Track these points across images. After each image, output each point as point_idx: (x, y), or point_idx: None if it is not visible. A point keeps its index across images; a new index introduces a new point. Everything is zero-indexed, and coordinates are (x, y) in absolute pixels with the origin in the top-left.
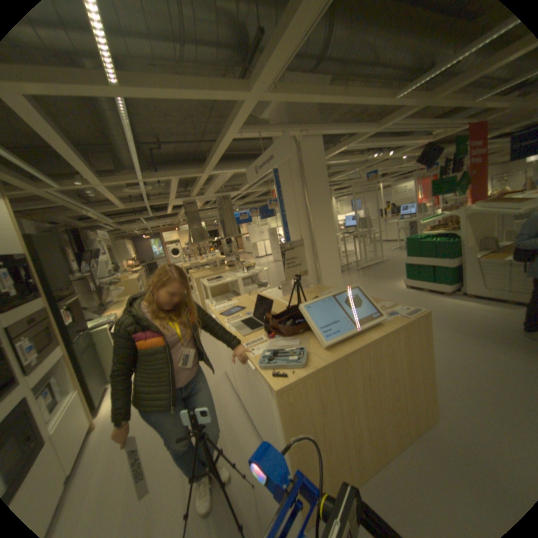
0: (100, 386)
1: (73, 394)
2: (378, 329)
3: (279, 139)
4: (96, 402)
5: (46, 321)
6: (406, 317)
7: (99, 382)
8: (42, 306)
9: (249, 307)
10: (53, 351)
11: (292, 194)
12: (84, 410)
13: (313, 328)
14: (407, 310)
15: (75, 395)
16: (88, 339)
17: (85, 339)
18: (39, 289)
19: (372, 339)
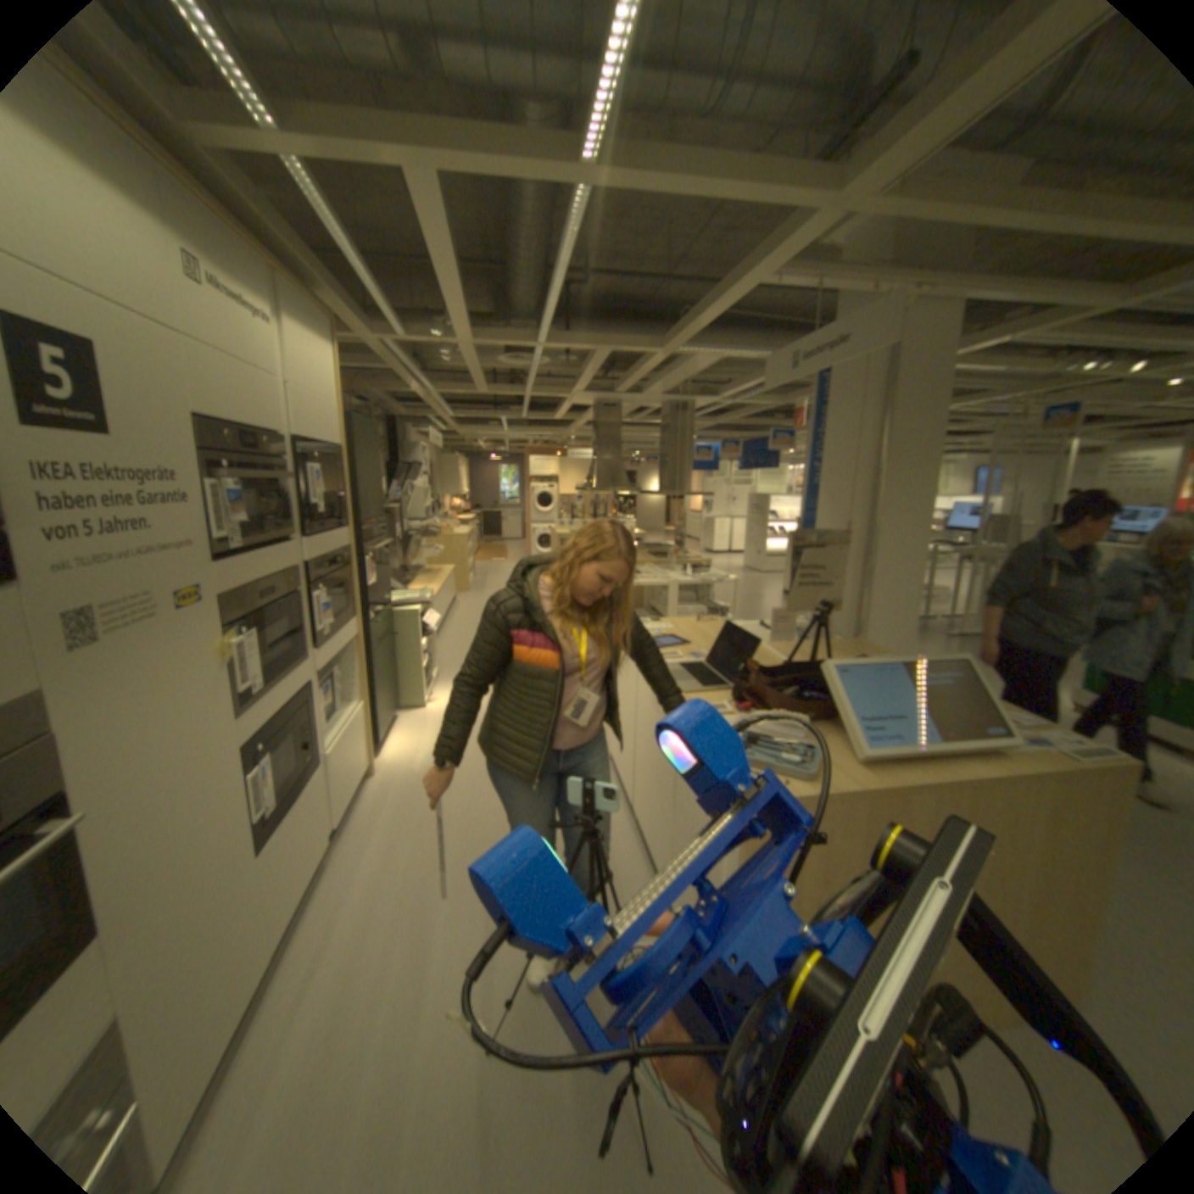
0: (387, 709)
1: (356, 705)
2: (992, 763)
3: (855, 297)
4: (379, 735)
5: (345, 569)
6: (1071, 760)
7: (388, 702)
8: (345, 542)
9: (695, 644)
10: (346, 624)
11: (851, 427)
12: (365, 739)
13: (845, 715)
14: (1078, 747)
15: (359, 710)
16: (386, 622)
17: (383, 620)
18: (347, 513)
19: (974, 777)
